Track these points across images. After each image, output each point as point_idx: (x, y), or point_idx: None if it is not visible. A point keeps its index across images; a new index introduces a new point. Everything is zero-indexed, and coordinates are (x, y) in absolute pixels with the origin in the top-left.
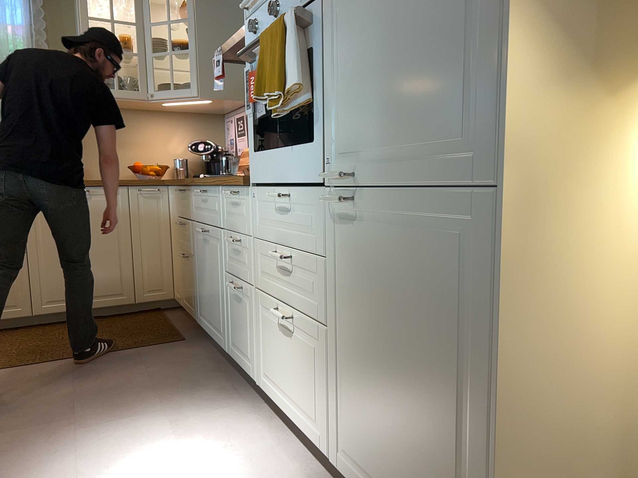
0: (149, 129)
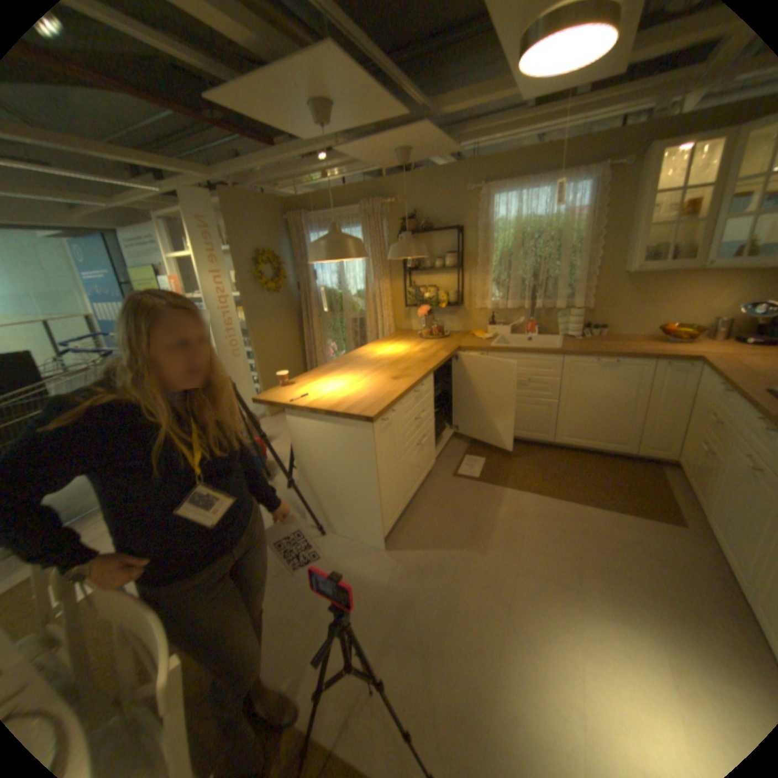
0: (693, 287)
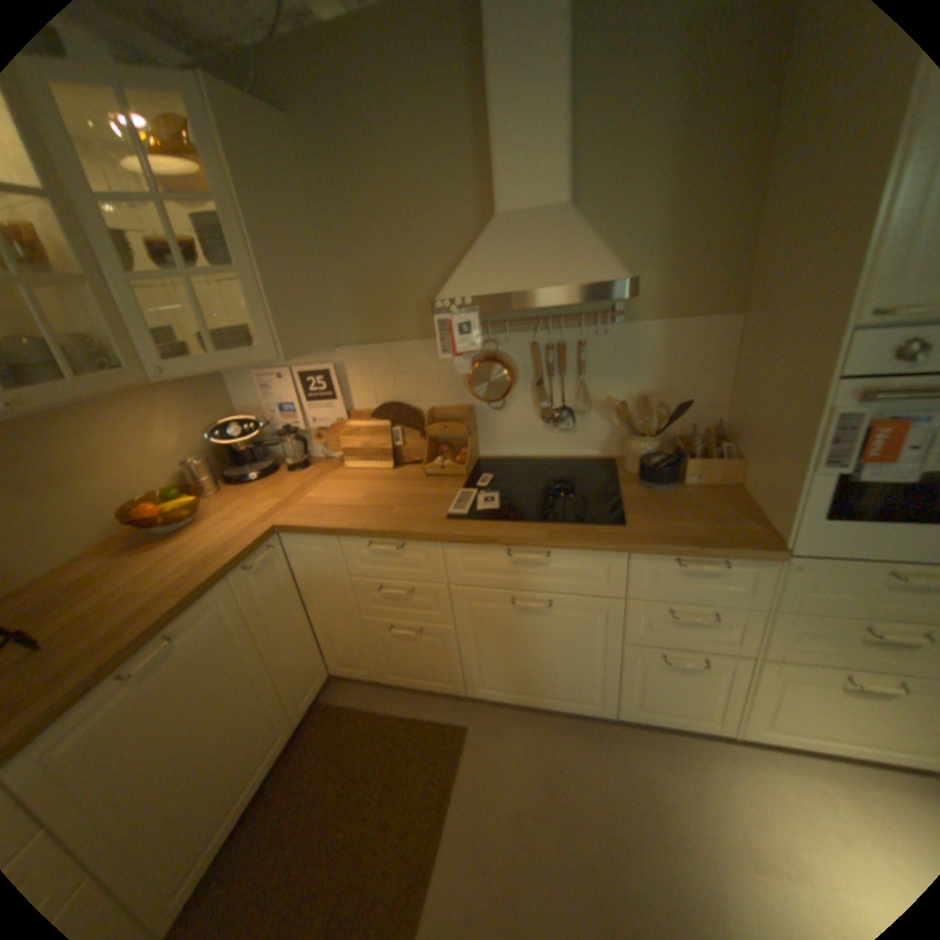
0: (103, 427)
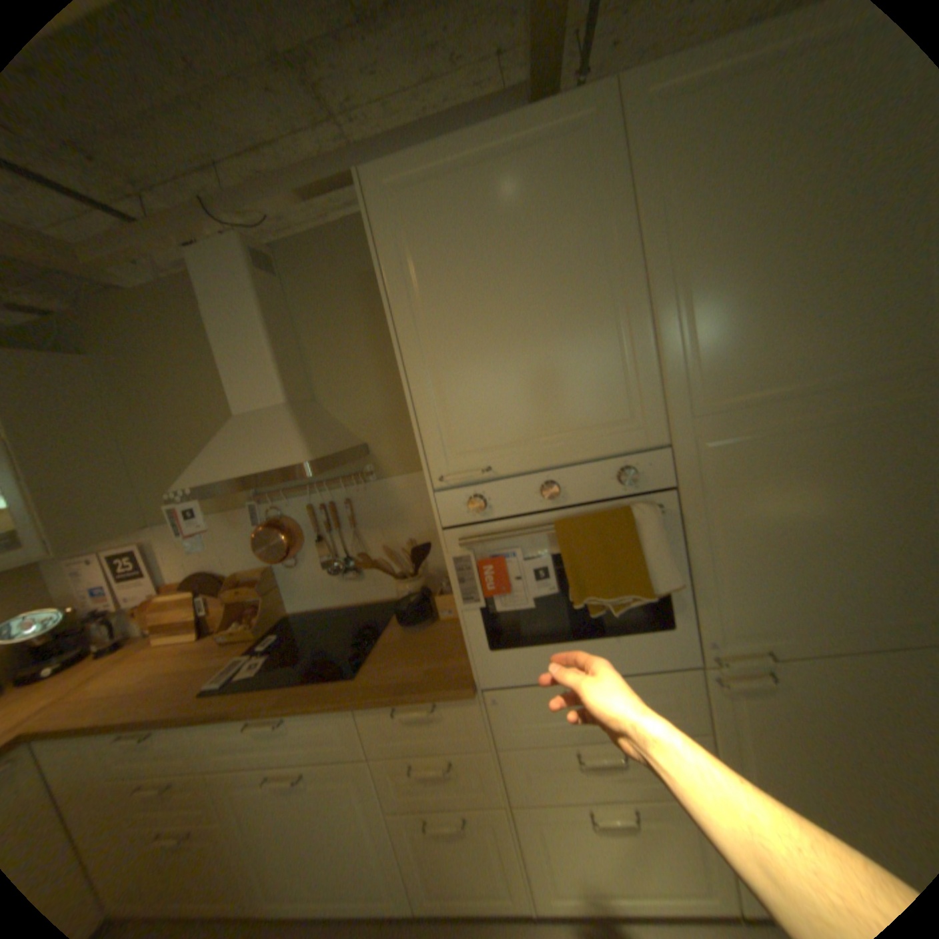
0: None
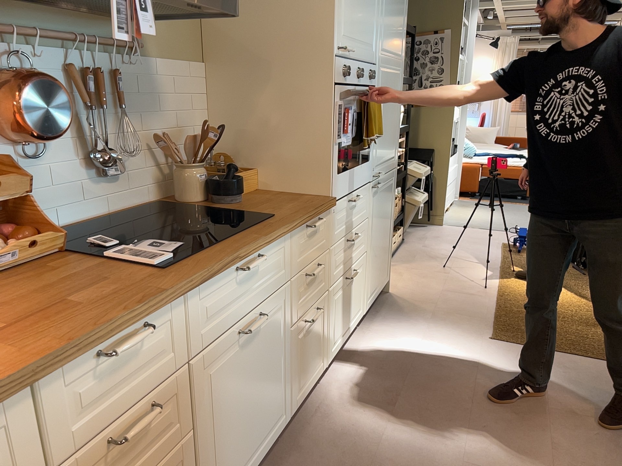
0: None
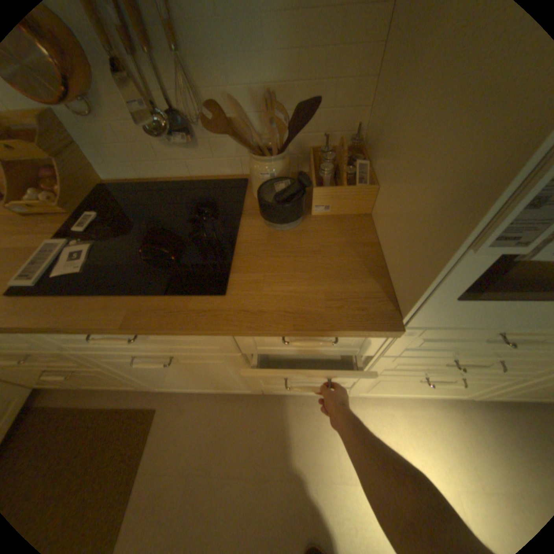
0: None
